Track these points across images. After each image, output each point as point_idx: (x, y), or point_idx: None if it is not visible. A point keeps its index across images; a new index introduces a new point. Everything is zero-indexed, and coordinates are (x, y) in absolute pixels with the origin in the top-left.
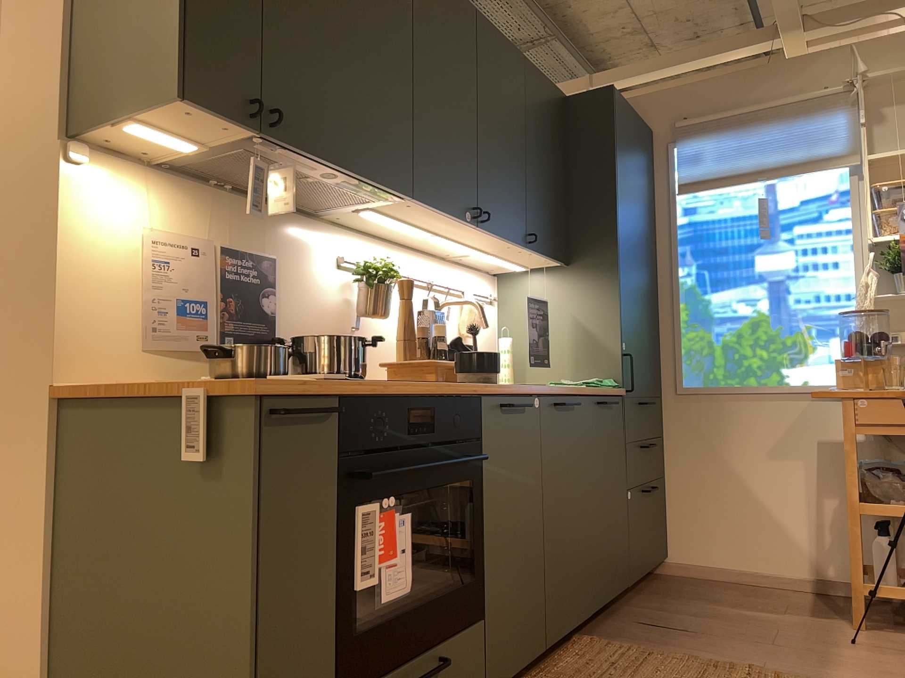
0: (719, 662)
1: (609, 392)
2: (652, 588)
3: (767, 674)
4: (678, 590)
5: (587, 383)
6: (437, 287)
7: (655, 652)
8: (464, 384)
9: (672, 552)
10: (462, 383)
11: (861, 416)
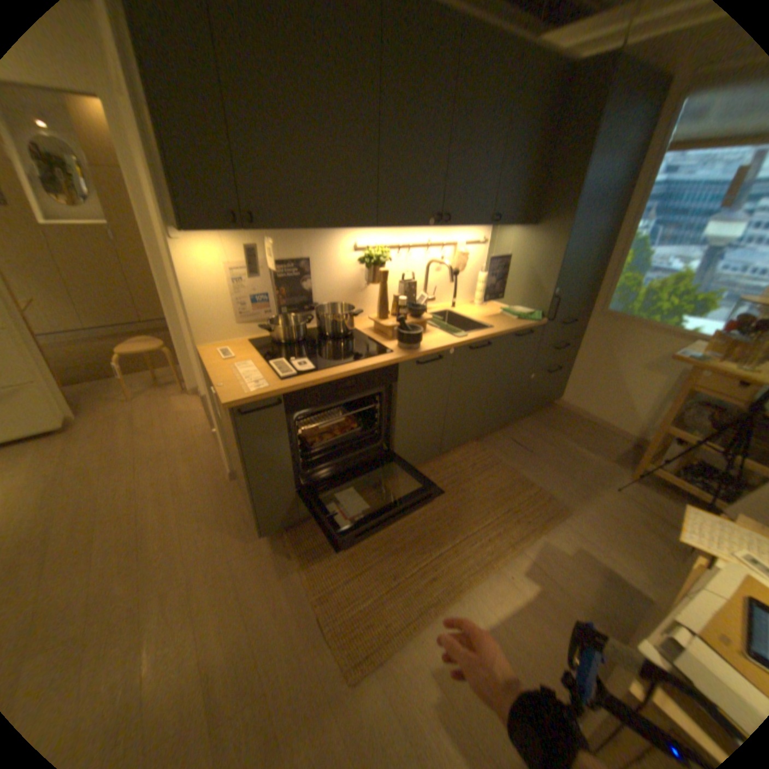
0: (525, 481)
1: (528, 325)
2: (539, 414)
3: (543, 498)
4: (552, 420)
5: (518, 315)
6: (433, 245)
7: (500, 463)
8: (389, 355)
9: (563, 396)
10: (389, 353)
11: (700, 381)
